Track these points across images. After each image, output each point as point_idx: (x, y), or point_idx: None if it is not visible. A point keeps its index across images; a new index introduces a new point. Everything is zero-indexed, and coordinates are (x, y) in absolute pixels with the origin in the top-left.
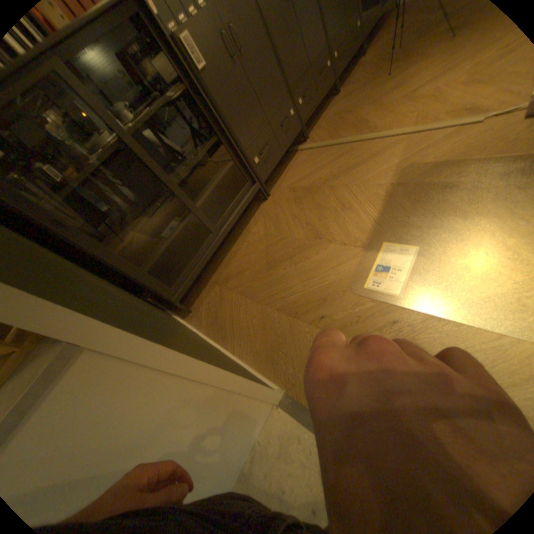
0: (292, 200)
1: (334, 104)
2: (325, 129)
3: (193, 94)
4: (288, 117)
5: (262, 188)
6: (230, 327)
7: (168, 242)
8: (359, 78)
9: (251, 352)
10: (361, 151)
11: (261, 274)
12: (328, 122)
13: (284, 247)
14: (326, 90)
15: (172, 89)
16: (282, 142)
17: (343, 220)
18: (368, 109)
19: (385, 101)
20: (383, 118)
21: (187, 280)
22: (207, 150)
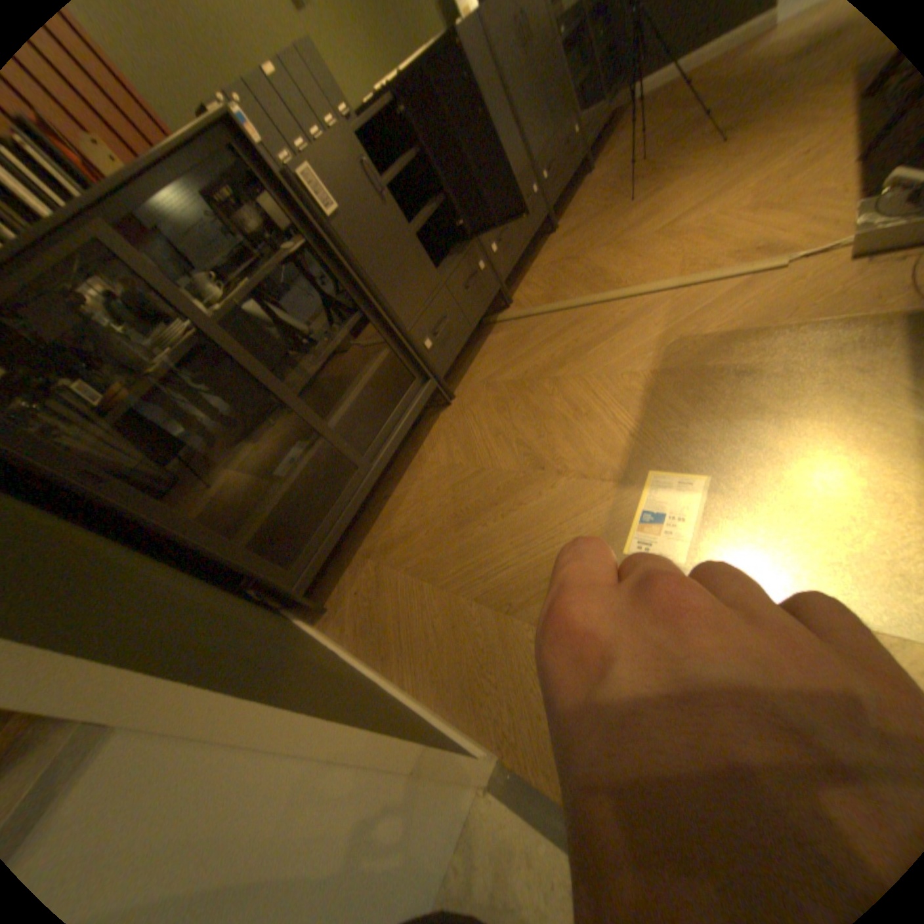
0: (491, 404)
1: (550, 248)
2: (539, 286)
3: (321, 252)
4: (477, 272)
5: (441, 387)
6: (395, 637)
7: (283, 490)
8: (585, 206)
9: (435, 684)
10: (600, 320)
11: (447, 535)
12: (542, 276)
13: (484, 486)
14: (535, 227)
15: (286, 248)
16: (471, 313)
17: (579, 436)
18: (604, 253)
19: (629, 239)
20: (629, 267)
21: (319, 555)
22: (346, 335)
